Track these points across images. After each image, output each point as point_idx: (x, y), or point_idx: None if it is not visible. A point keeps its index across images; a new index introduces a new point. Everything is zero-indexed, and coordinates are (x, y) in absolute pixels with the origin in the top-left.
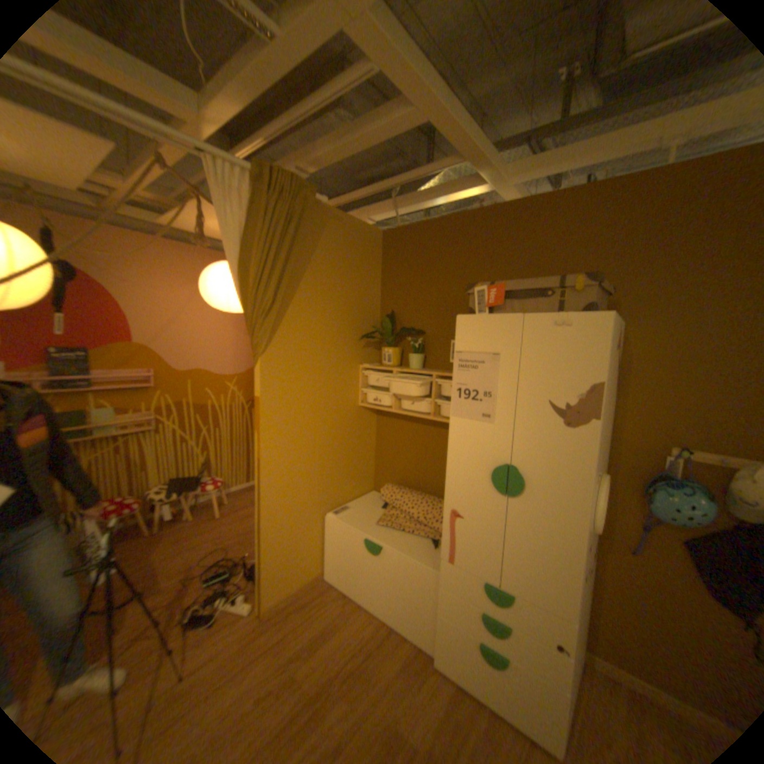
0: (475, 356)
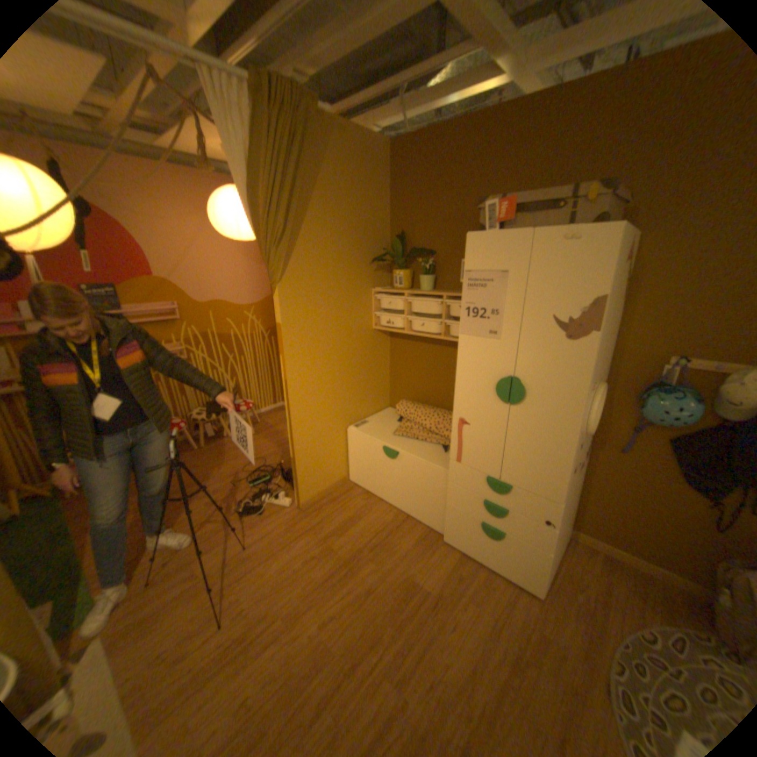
0: (484, 275)
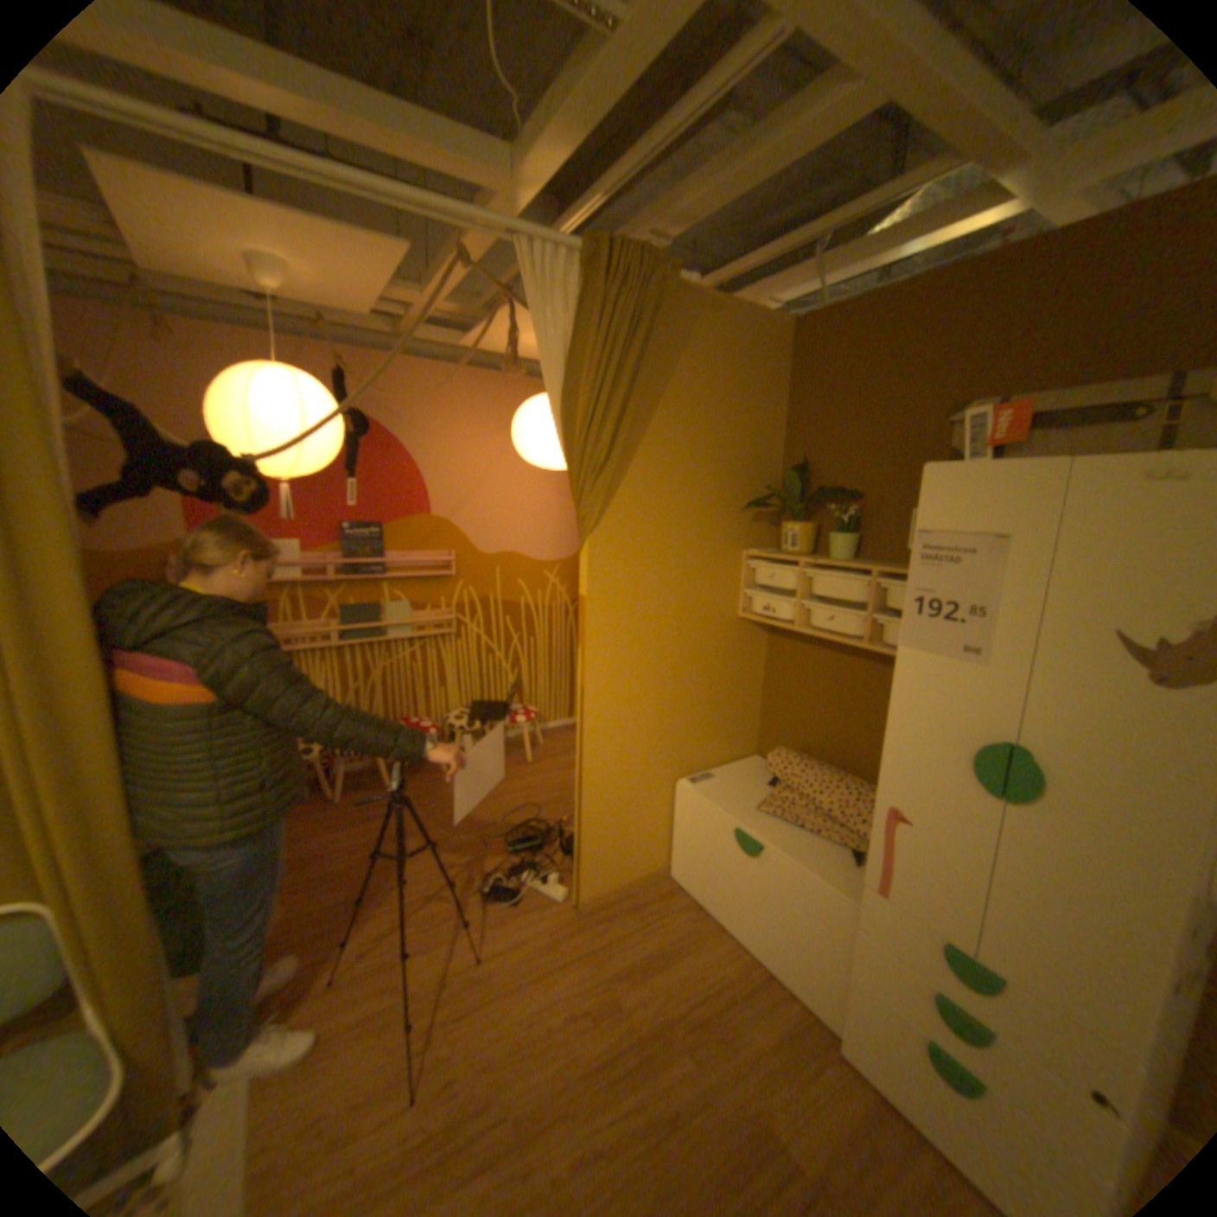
0: (958, 539)
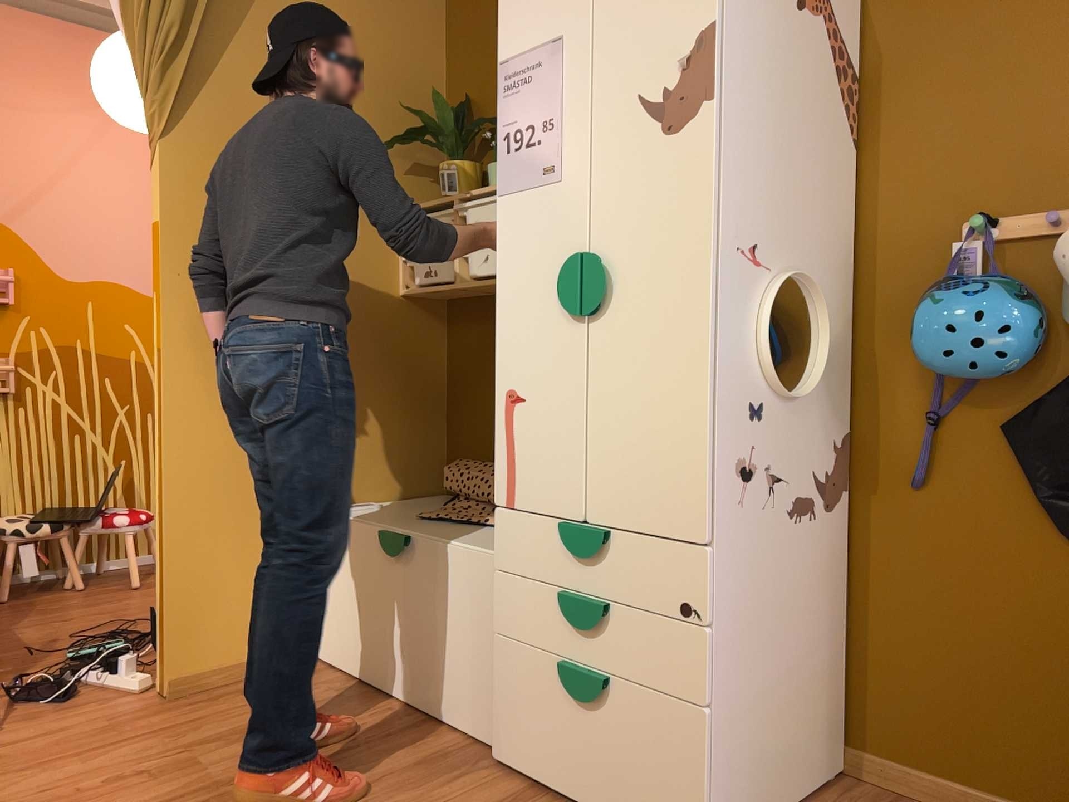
0: (529, 58)
